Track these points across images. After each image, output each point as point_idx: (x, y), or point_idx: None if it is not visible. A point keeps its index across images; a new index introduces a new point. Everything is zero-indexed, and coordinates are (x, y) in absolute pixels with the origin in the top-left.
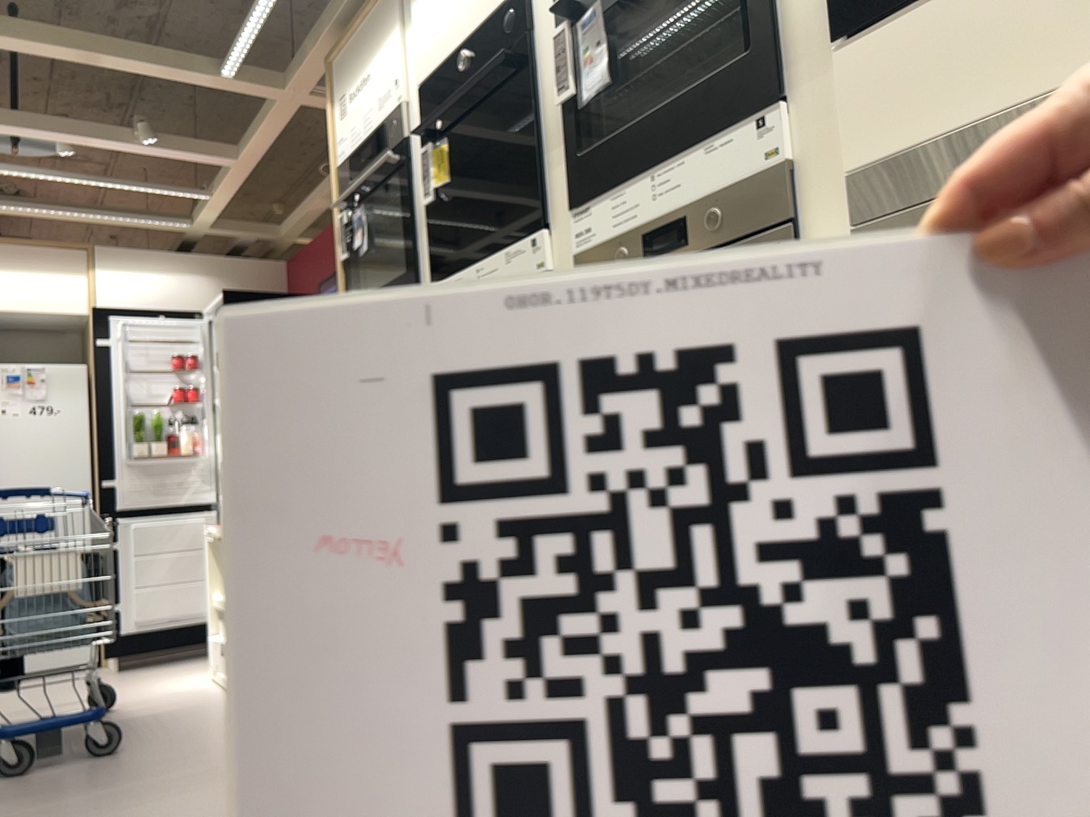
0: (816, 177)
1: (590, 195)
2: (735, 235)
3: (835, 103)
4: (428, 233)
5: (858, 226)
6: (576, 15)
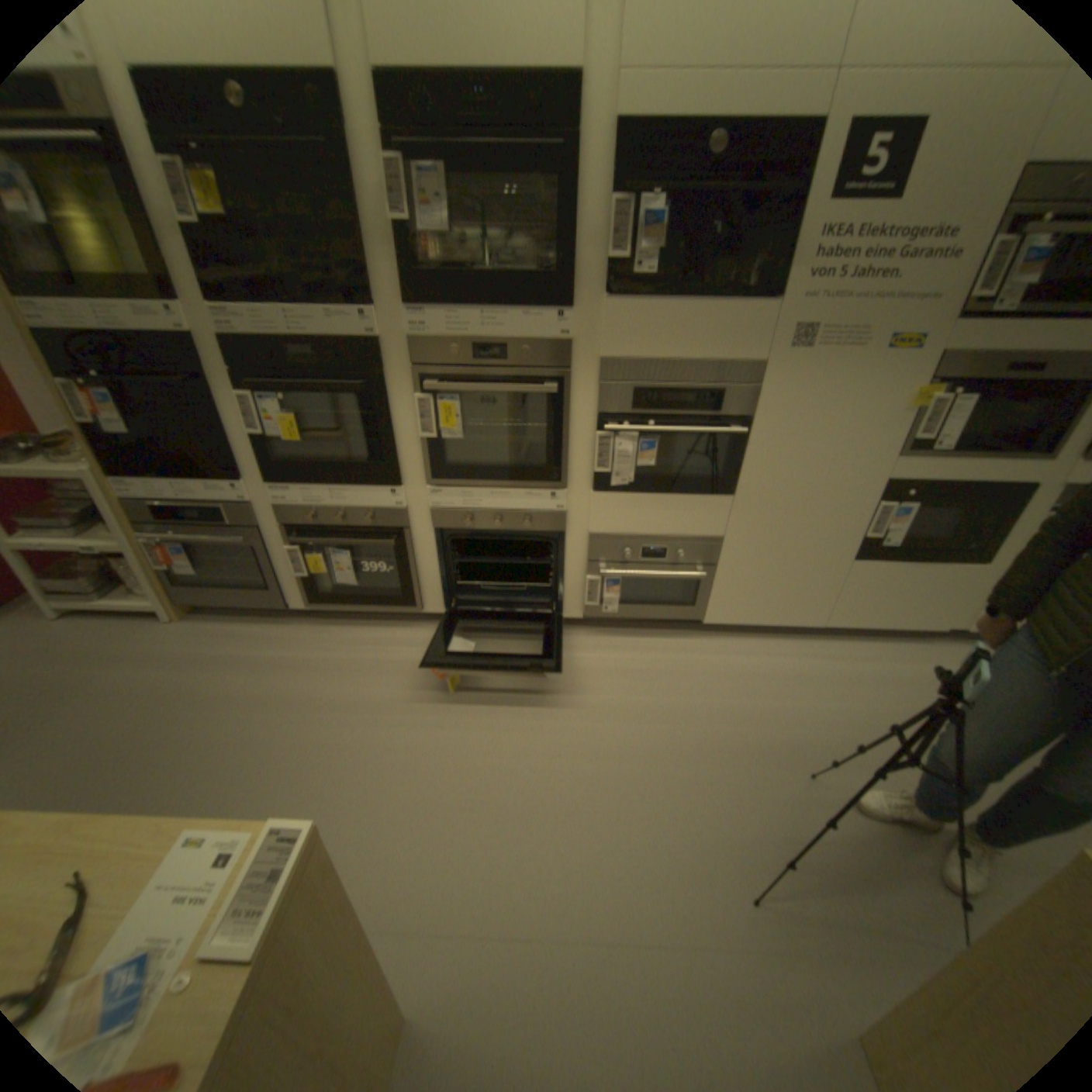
0: (583, 353)
1: (425, 305)
2: (537, 368)
3: (598, 323)
4: (184, 252)
5: (602, 385)
6: (407, 152)
